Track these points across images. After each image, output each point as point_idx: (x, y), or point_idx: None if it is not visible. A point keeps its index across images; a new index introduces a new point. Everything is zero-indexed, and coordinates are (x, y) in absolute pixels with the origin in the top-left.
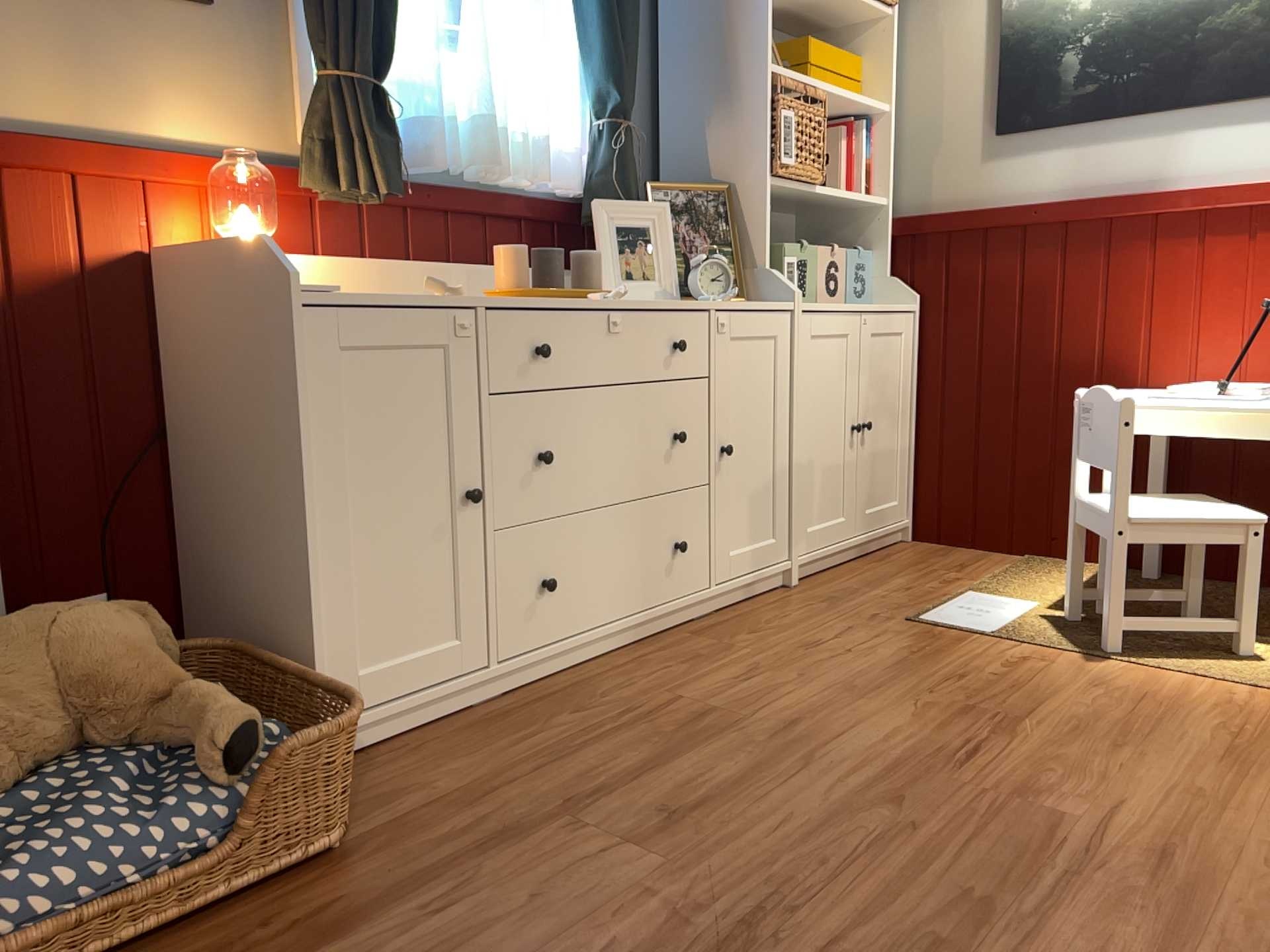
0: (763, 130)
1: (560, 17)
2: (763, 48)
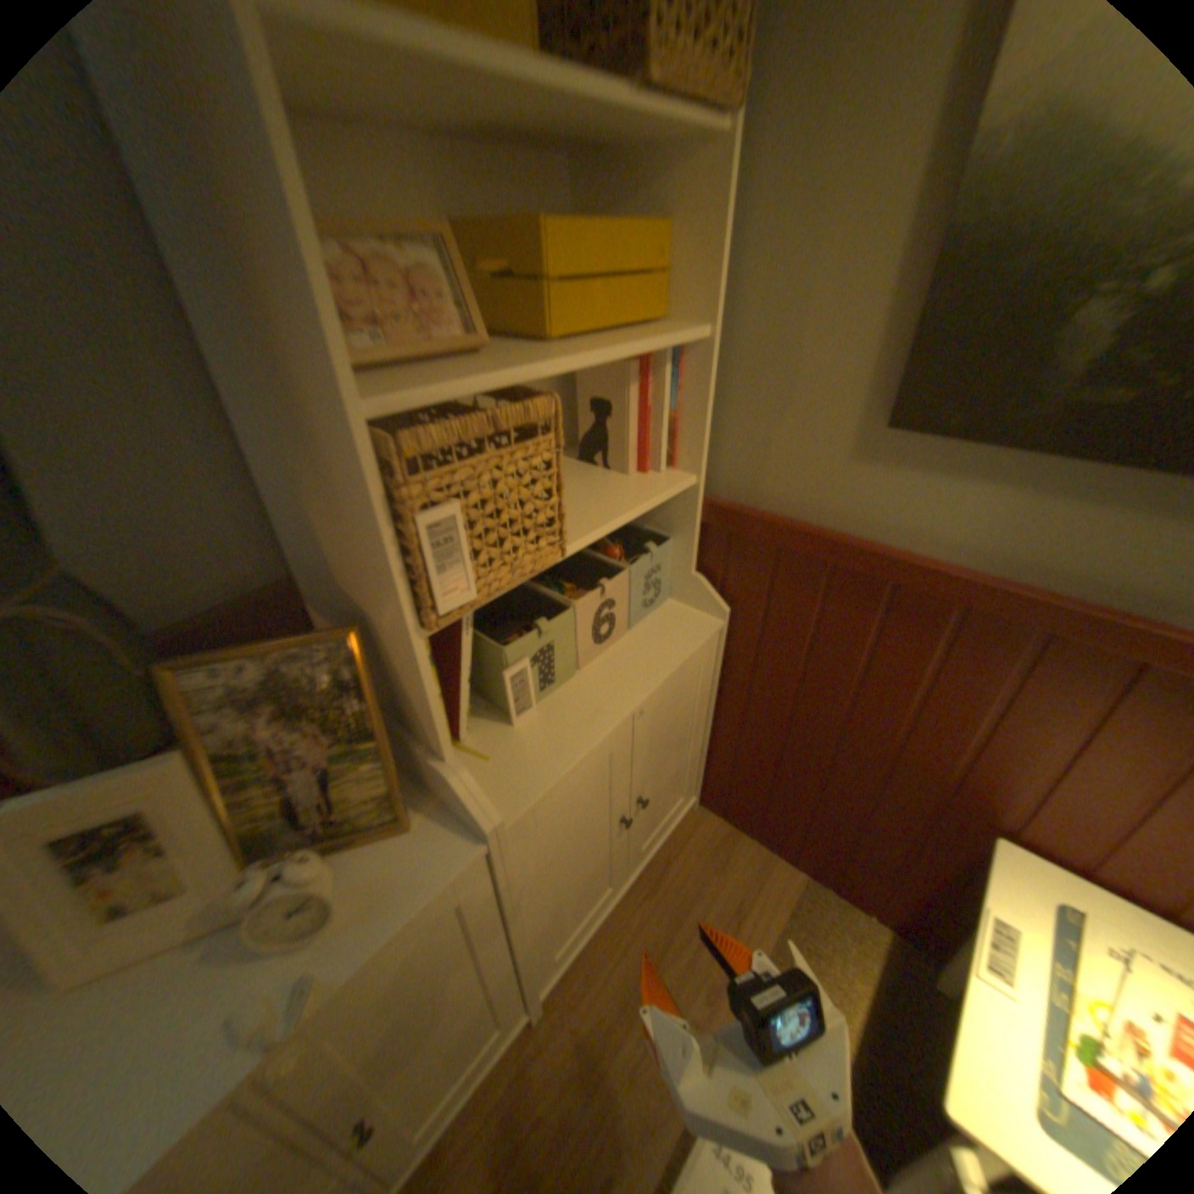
0: (390, 555)
1: None
2: (334, 364)
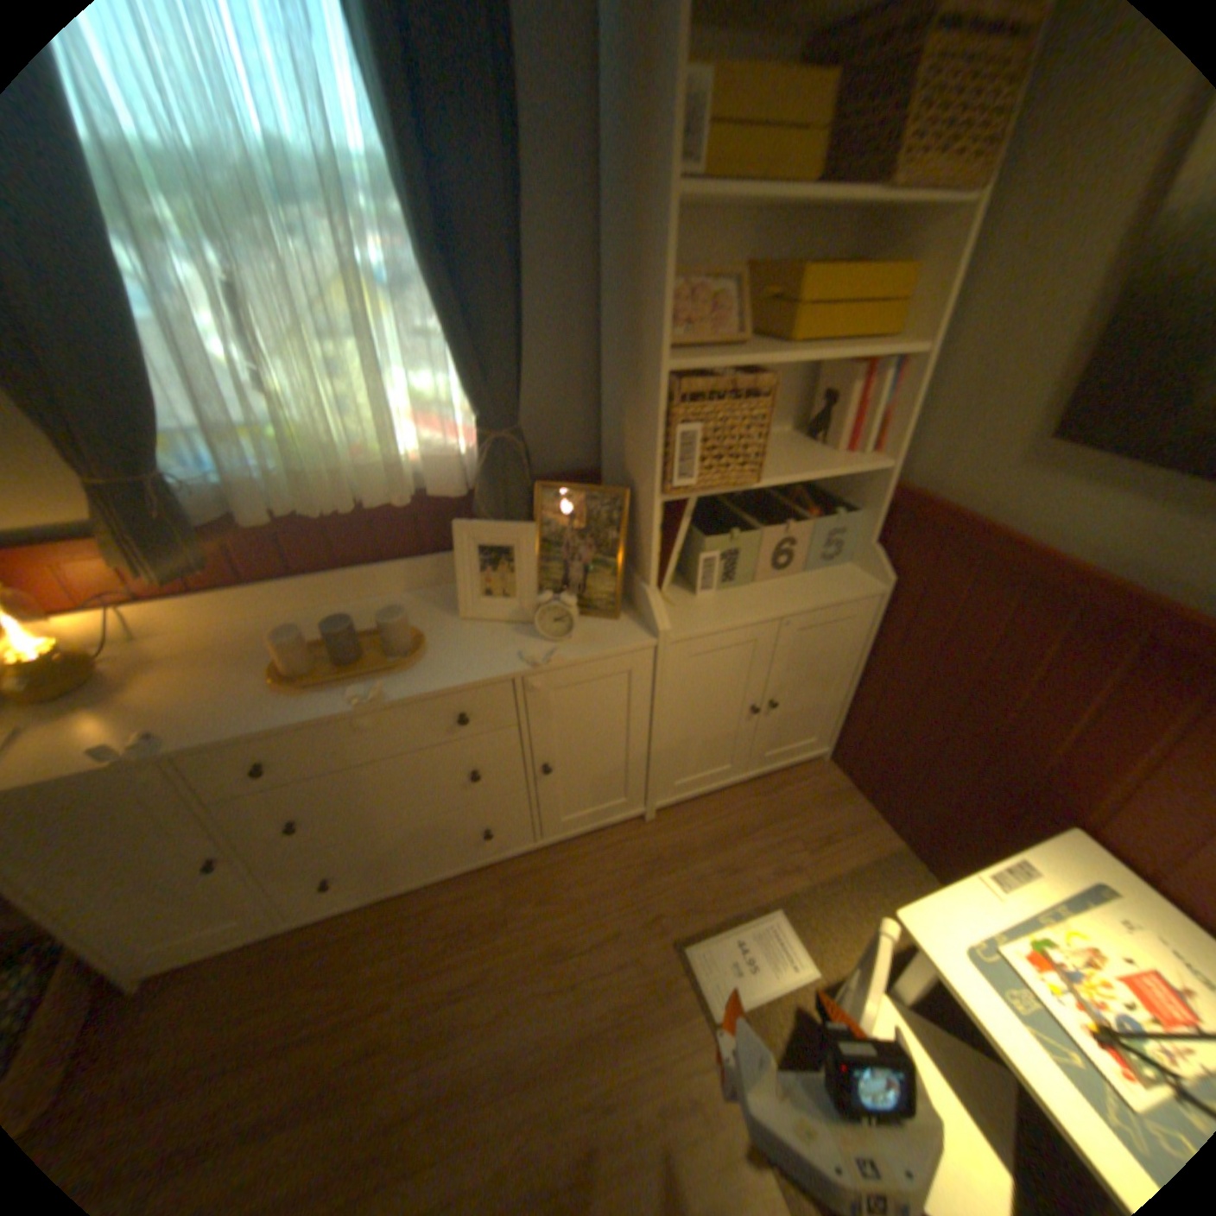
0: (657, 445)
1: (422, 304)
2: (661, 340)
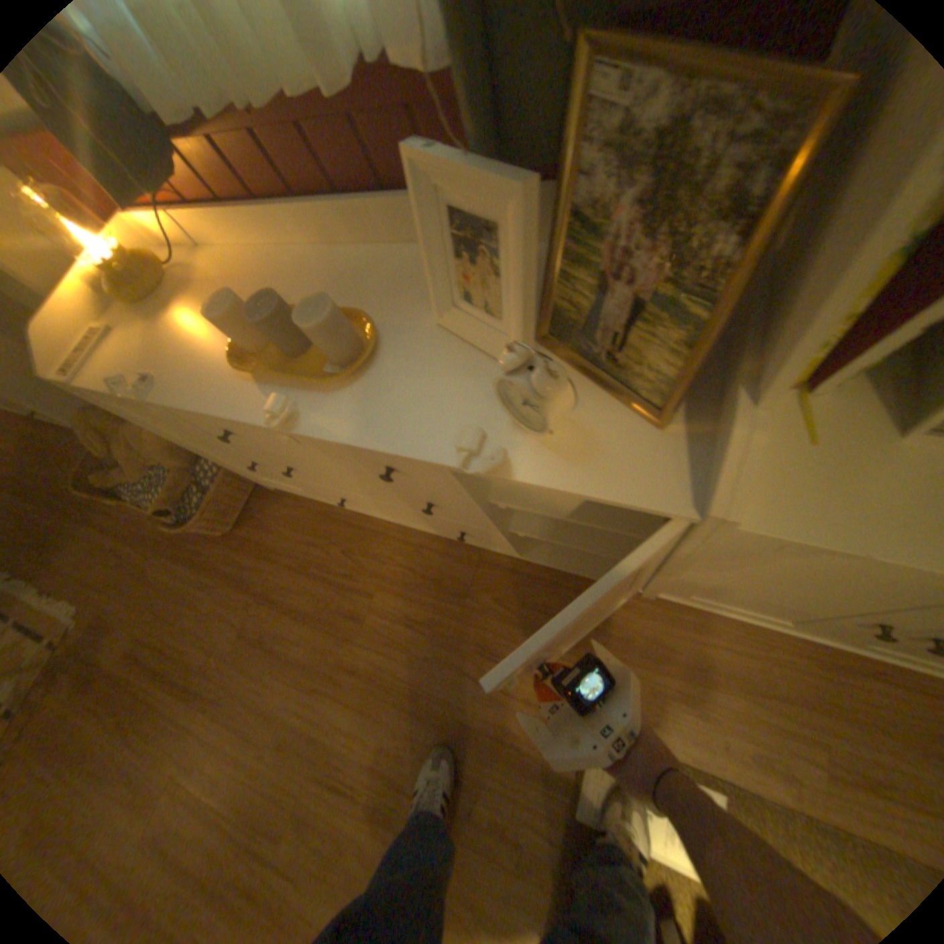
0: None
1: None
2: None
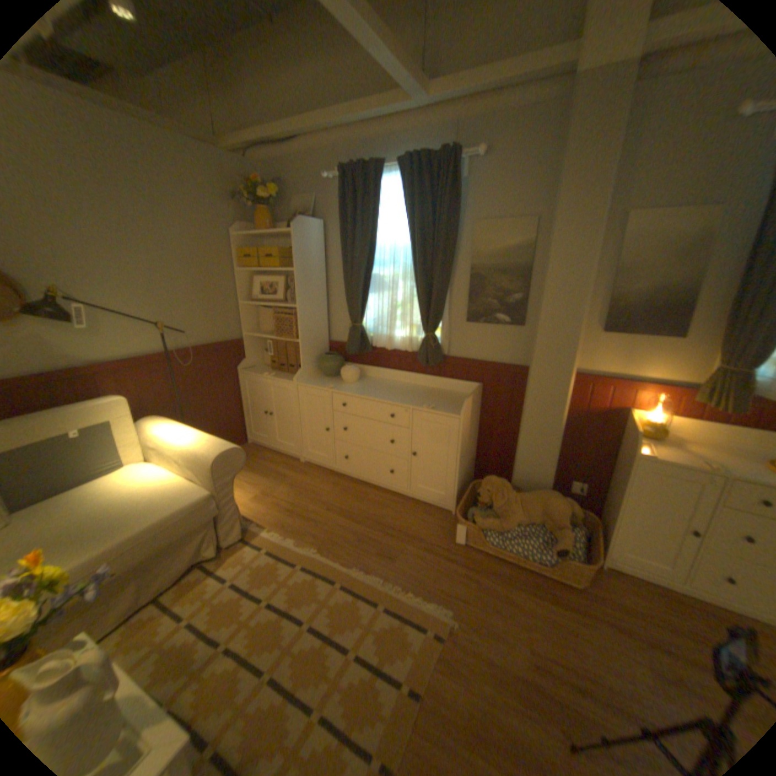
0: None
1: None
2: None
